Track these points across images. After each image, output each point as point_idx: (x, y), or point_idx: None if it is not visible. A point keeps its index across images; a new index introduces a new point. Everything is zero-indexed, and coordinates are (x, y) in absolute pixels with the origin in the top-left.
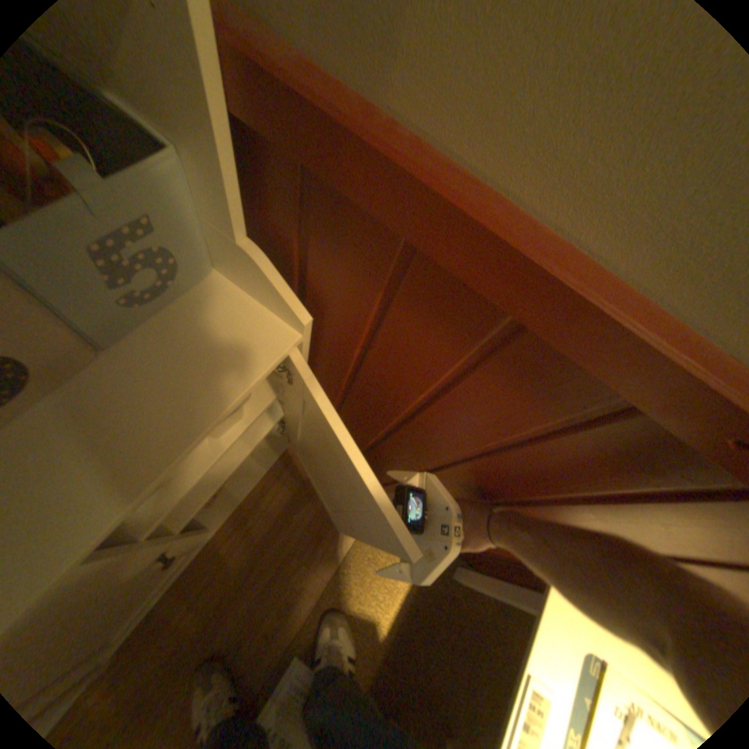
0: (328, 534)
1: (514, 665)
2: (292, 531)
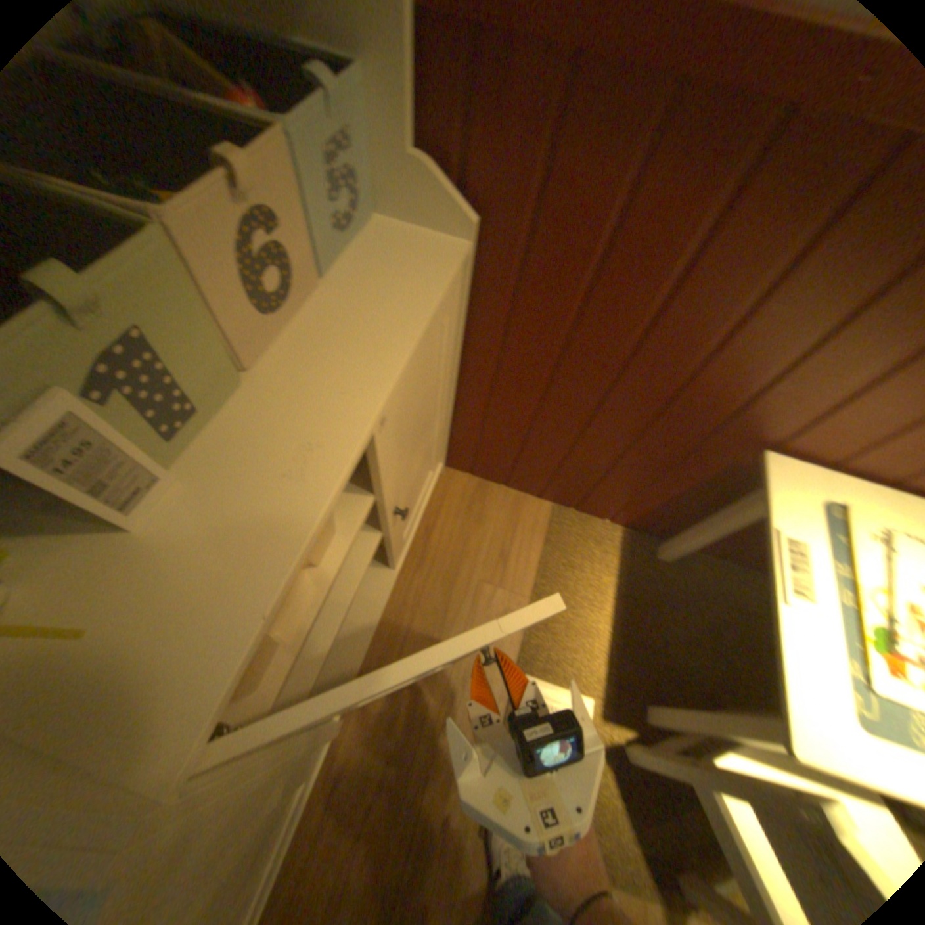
0: (511, 552)
1: (755, 624)
2: (473, 558)
